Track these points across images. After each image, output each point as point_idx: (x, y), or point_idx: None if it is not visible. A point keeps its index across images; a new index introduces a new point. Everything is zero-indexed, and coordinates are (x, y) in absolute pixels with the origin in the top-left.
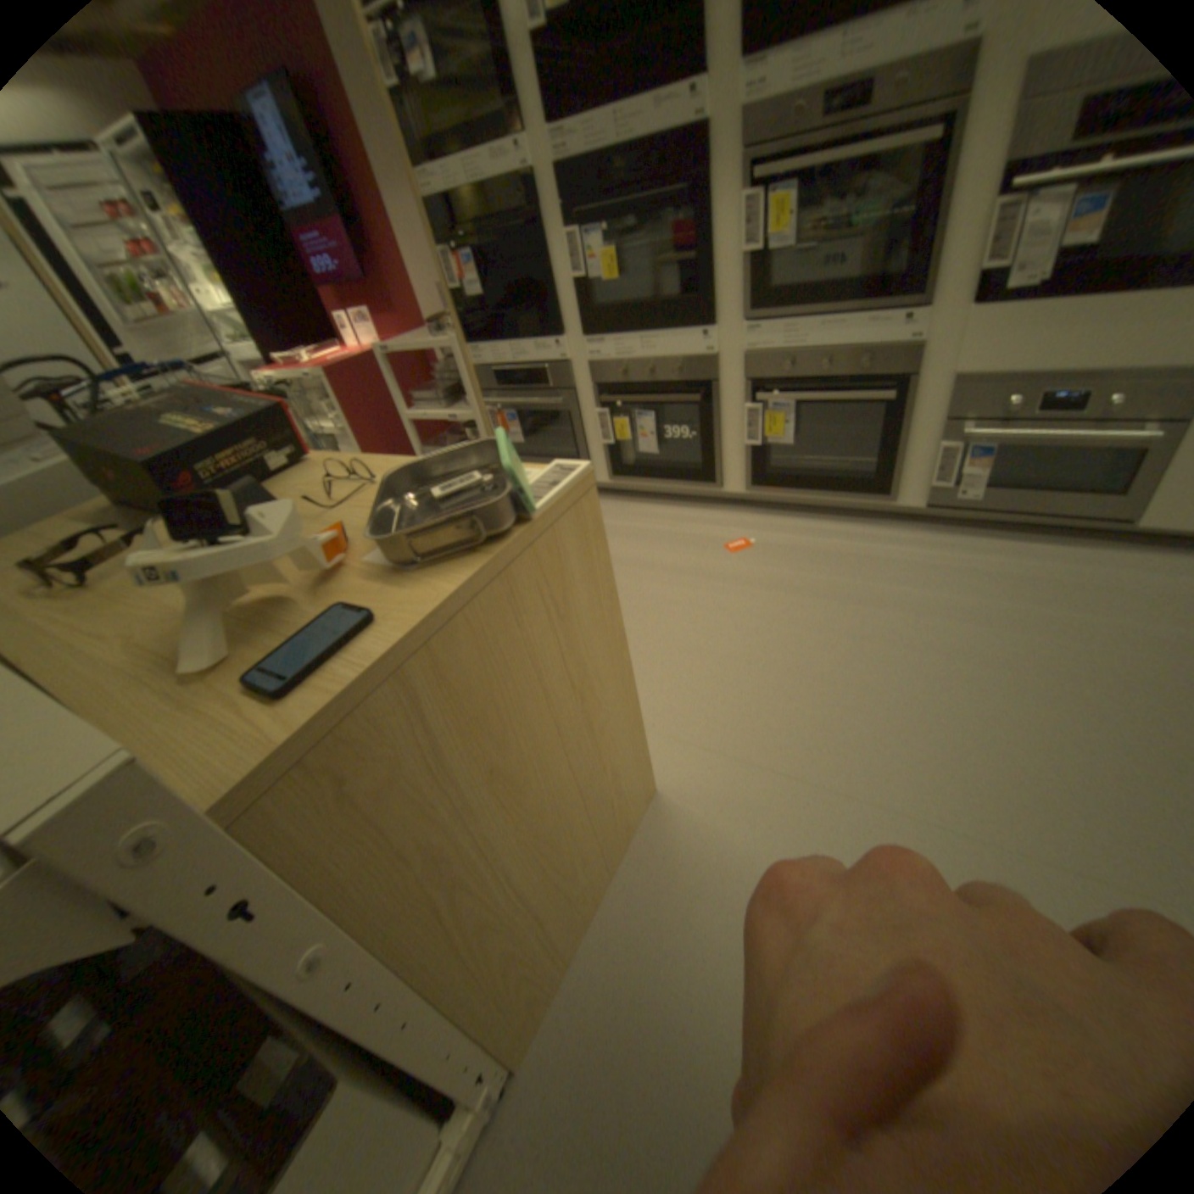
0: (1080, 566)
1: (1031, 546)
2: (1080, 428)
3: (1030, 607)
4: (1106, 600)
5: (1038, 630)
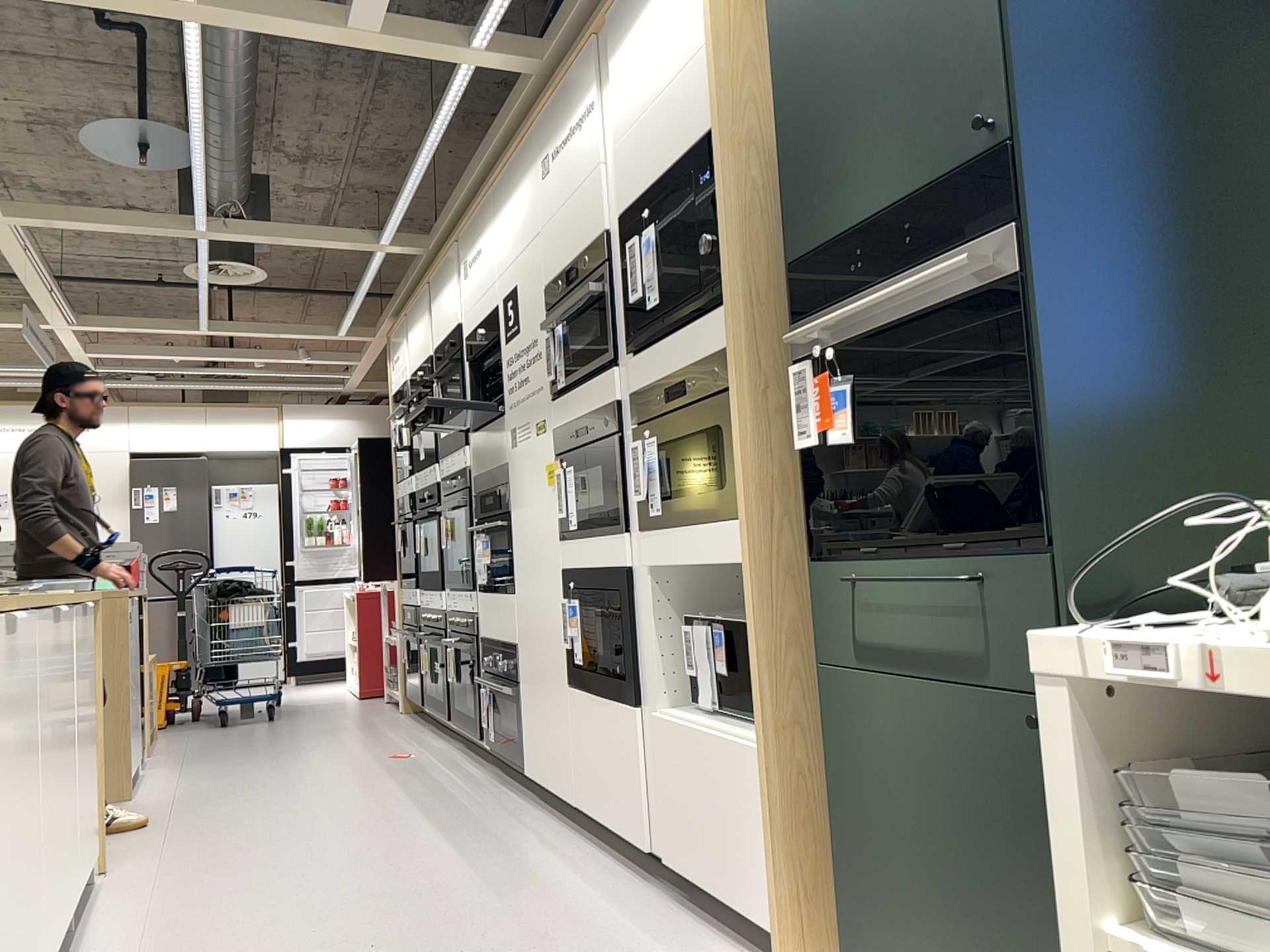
0: (484, 800)
1: (499, 789)
2: (501, 686)
3: (409, 803)
4: (443, 810)
5: (382, 809)
